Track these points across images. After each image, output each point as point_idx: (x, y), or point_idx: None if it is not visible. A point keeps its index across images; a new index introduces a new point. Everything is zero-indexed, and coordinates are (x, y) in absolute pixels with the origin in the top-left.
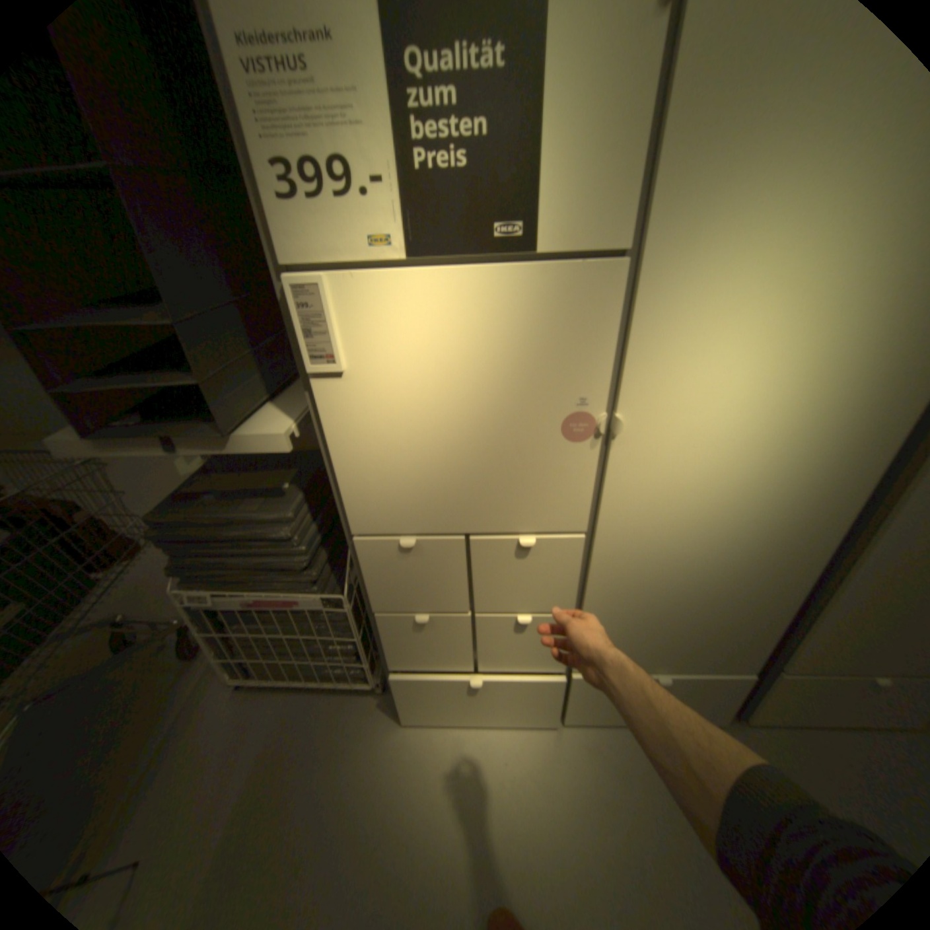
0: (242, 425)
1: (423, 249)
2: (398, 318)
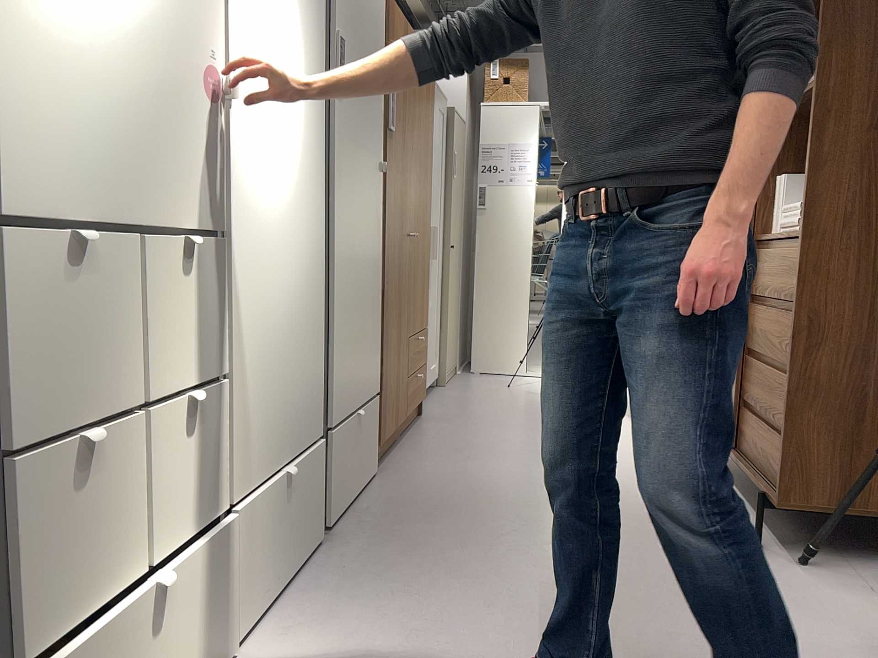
0: None
1: None
2: None
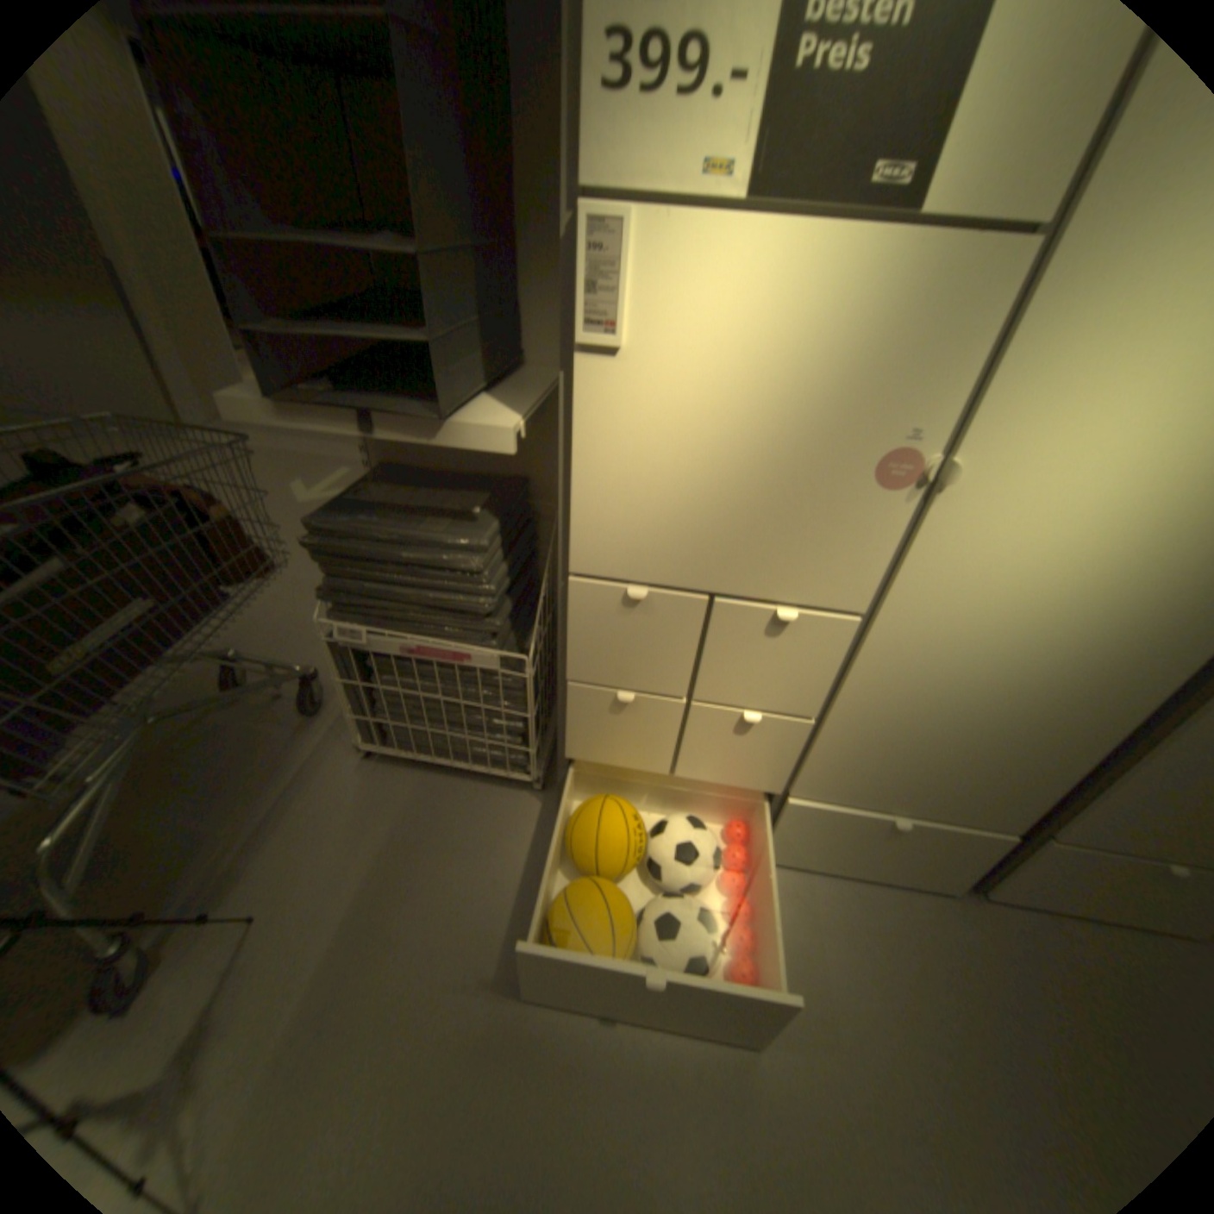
0: (460, 410)
1: (774, 185)
2: (712, 280)
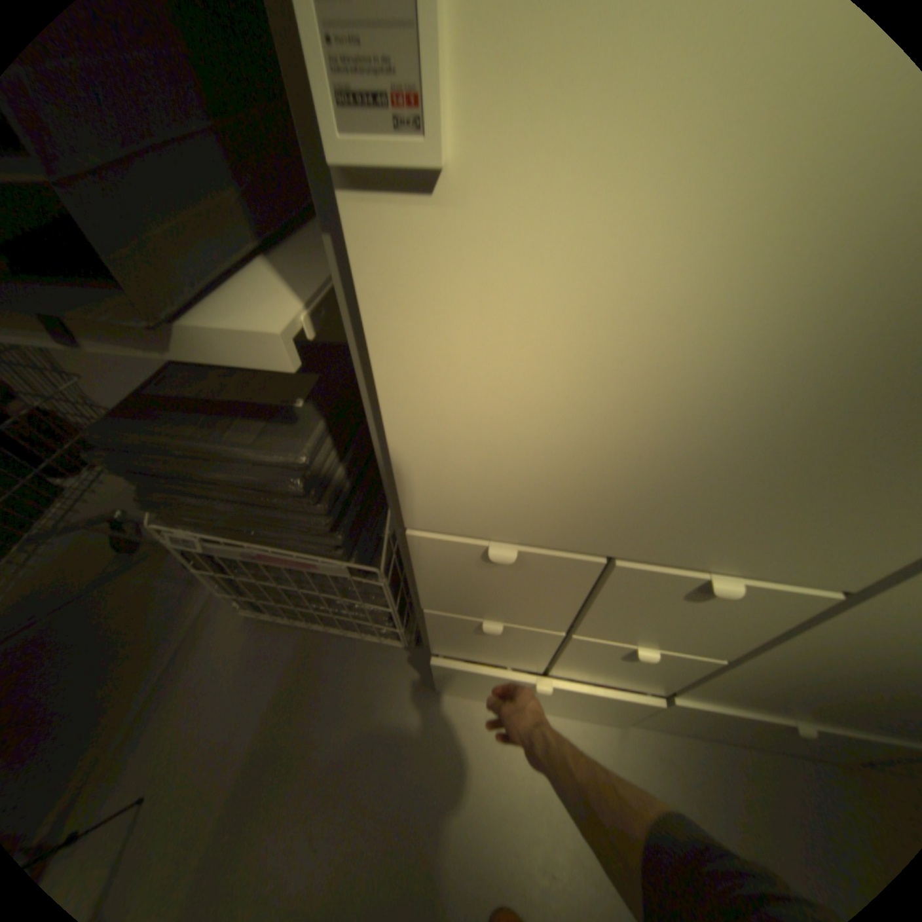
0: (192, 302)
1: None
2: None
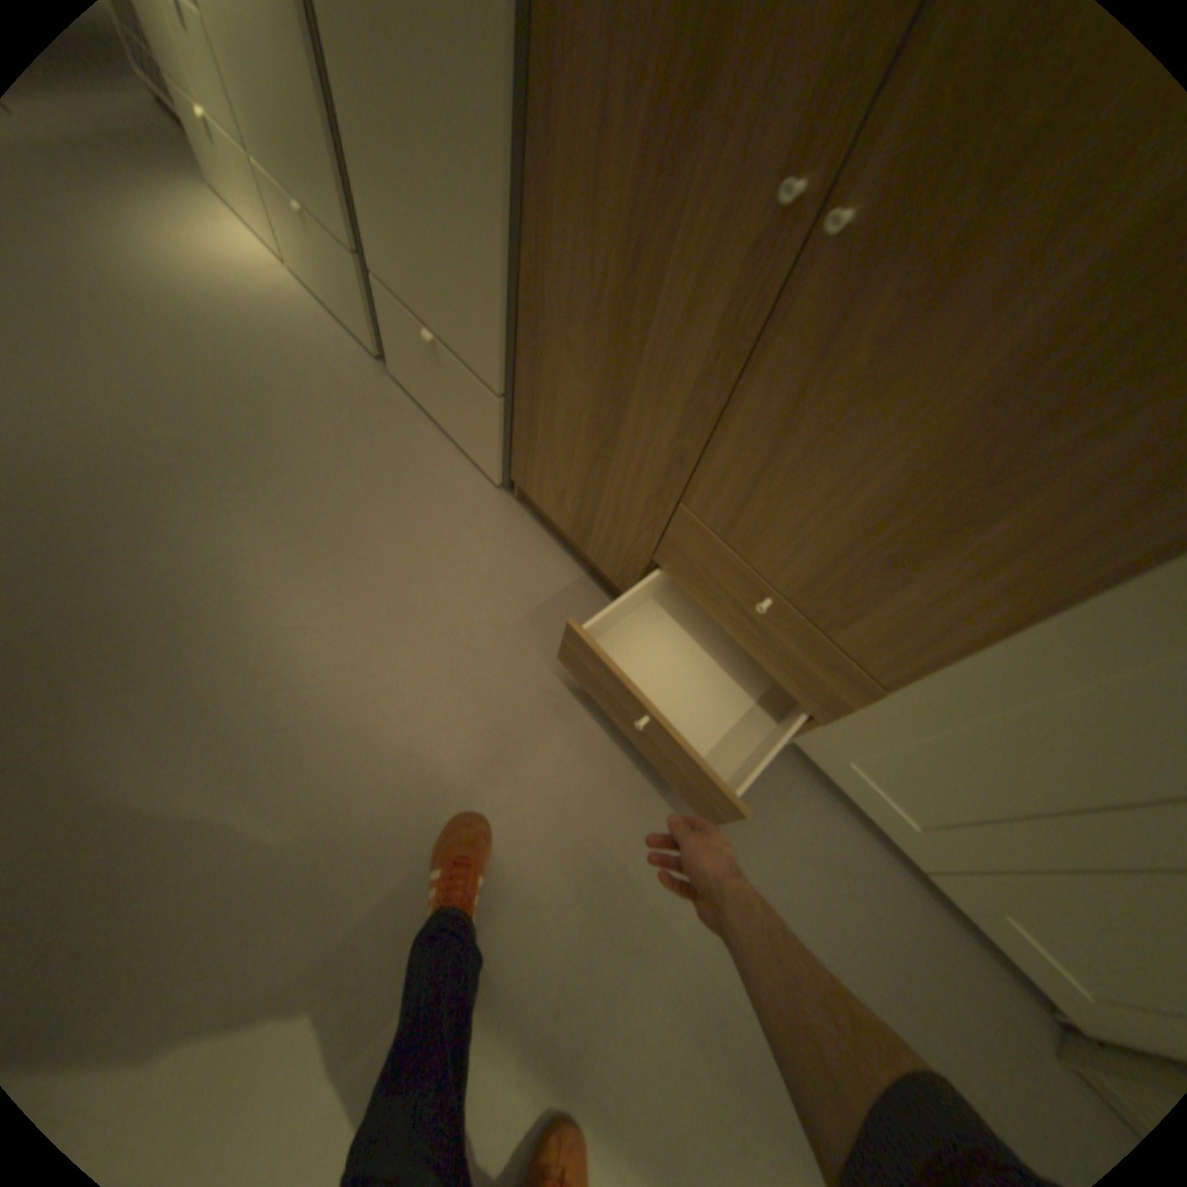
0: None
1: None
2: None
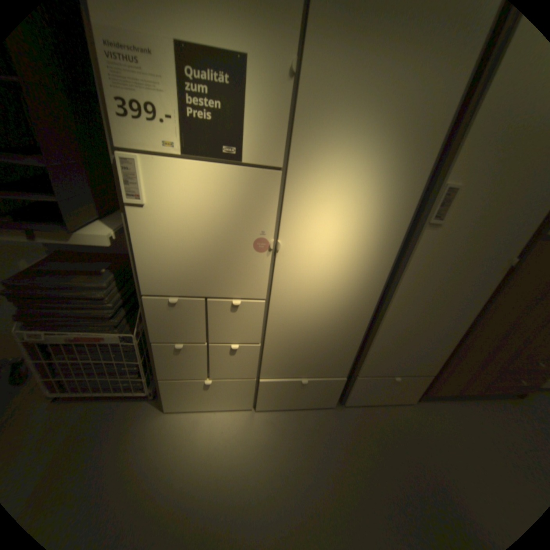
0: (81, 229)
1: (190, 152)
2: (175, 181)
